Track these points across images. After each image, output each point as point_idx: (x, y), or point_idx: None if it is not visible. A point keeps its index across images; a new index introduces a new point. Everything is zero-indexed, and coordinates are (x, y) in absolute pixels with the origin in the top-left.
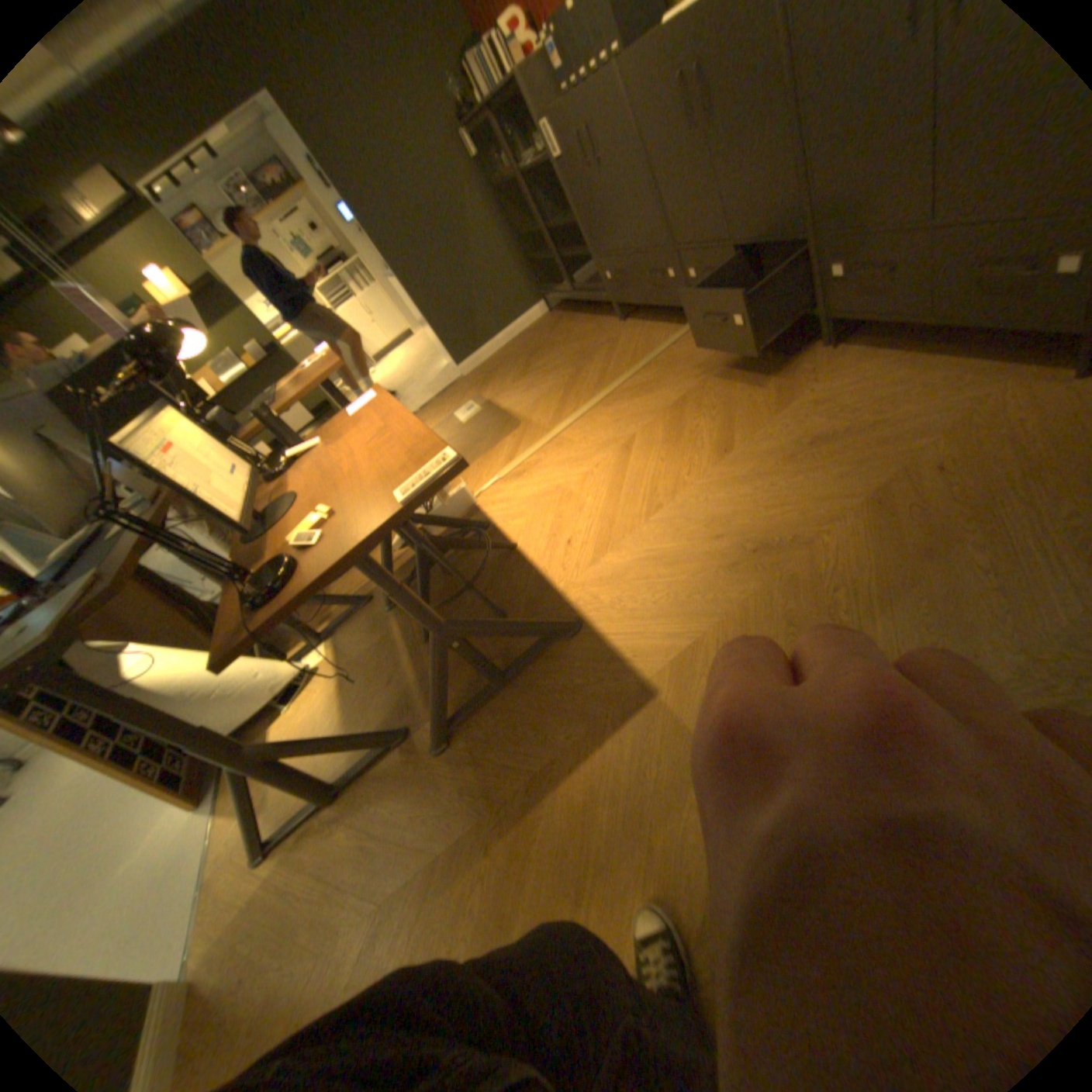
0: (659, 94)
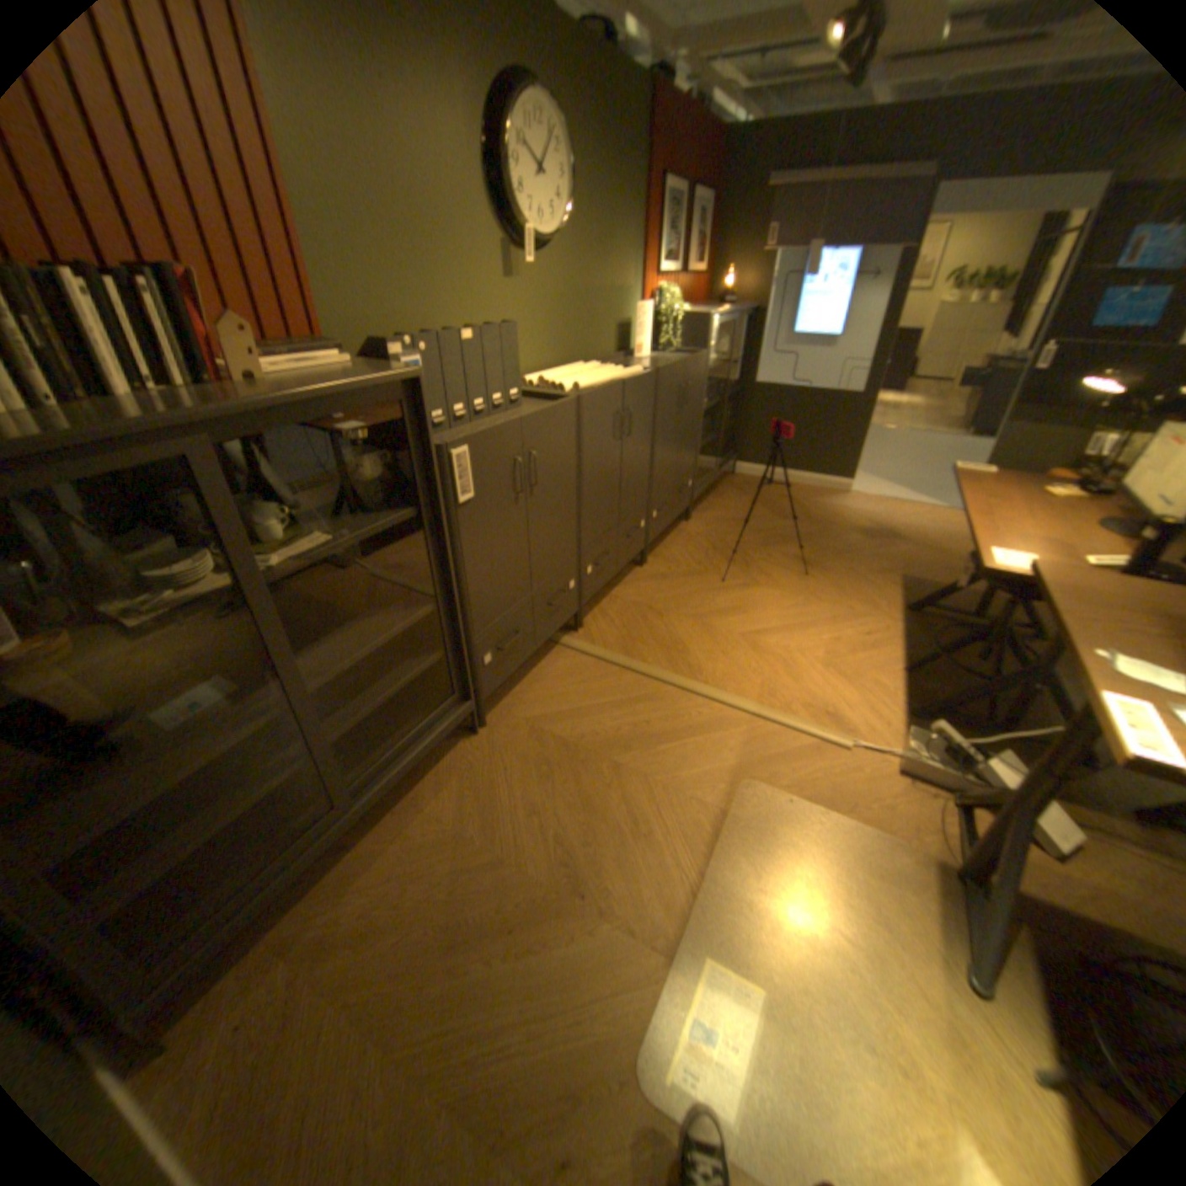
0: (603, 427)
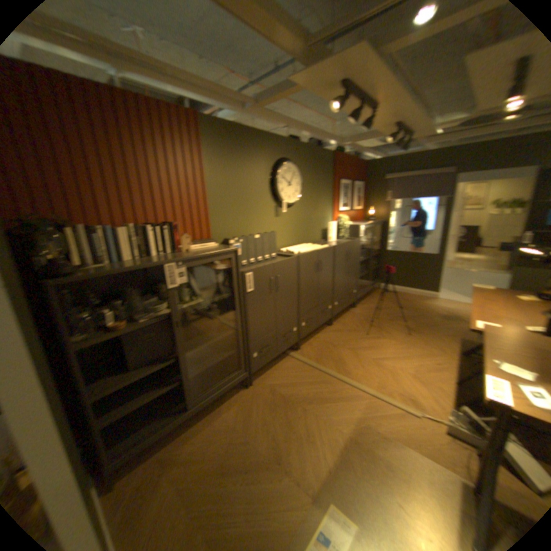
0: (308, 267)
